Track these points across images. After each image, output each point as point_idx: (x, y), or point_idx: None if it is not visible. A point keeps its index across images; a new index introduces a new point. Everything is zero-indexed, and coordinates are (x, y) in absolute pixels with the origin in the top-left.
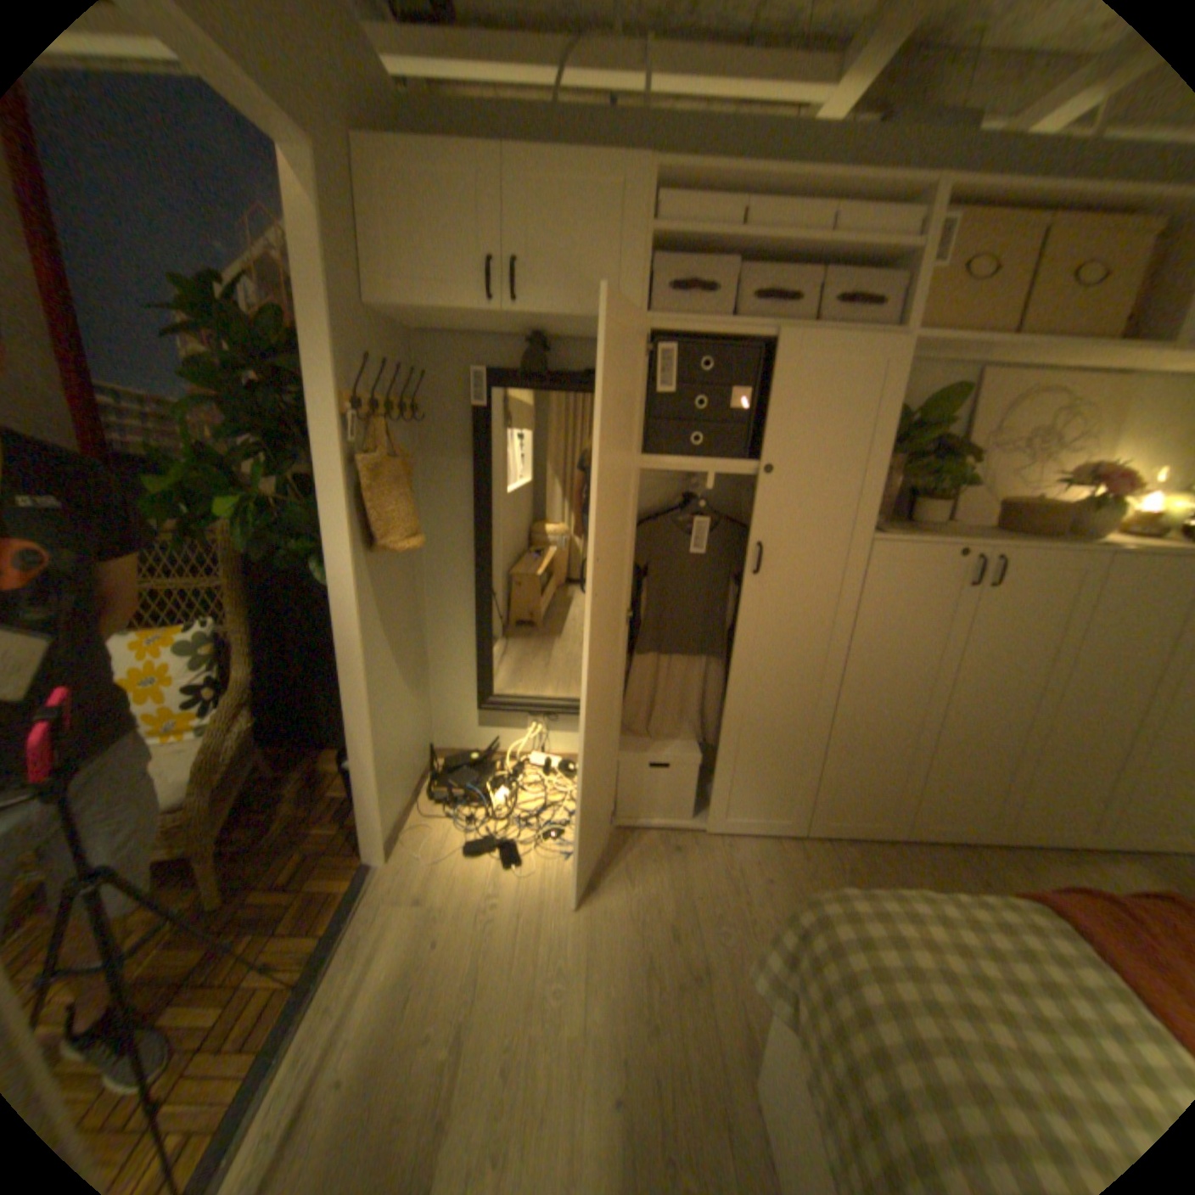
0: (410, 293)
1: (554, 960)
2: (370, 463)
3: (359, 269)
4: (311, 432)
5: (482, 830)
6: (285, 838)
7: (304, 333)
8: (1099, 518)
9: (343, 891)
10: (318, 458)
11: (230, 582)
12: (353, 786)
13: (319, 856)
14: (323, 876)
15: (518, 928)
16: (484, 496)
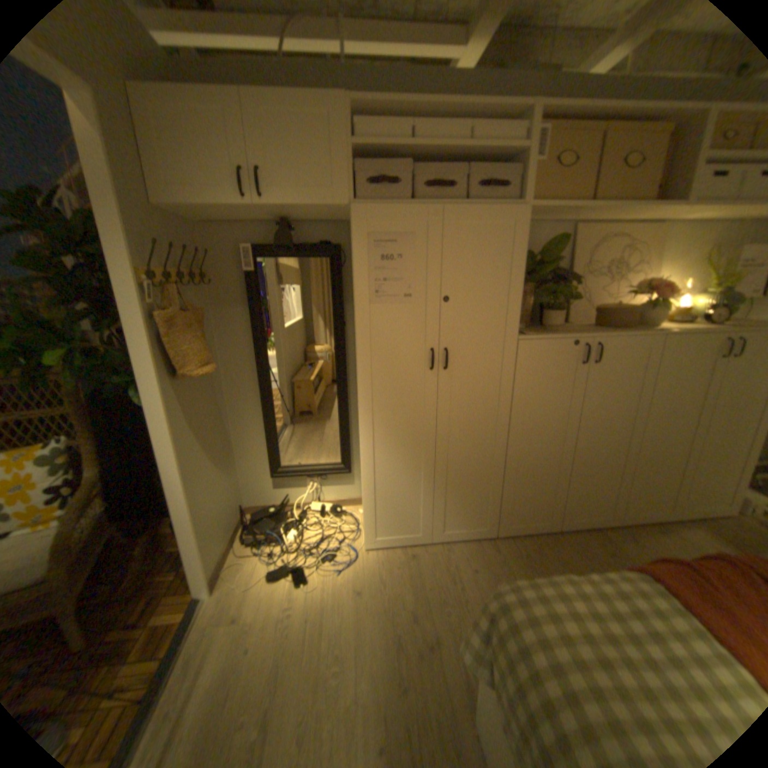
0: (184, 195)
1: (333, 649)
2: (165, 317)
3: (144, 180)
4: (117, 298)
5: (280, 561)
6: (136, 587)
7: (102, 227)
8: (655, 313)
9: (180, 620)
10: (125, 316)
11: (74, 410)
12: (180, 545)
13: (162, 596)
14: (164, 611)
15: (307, 629)
16: (259, 332)
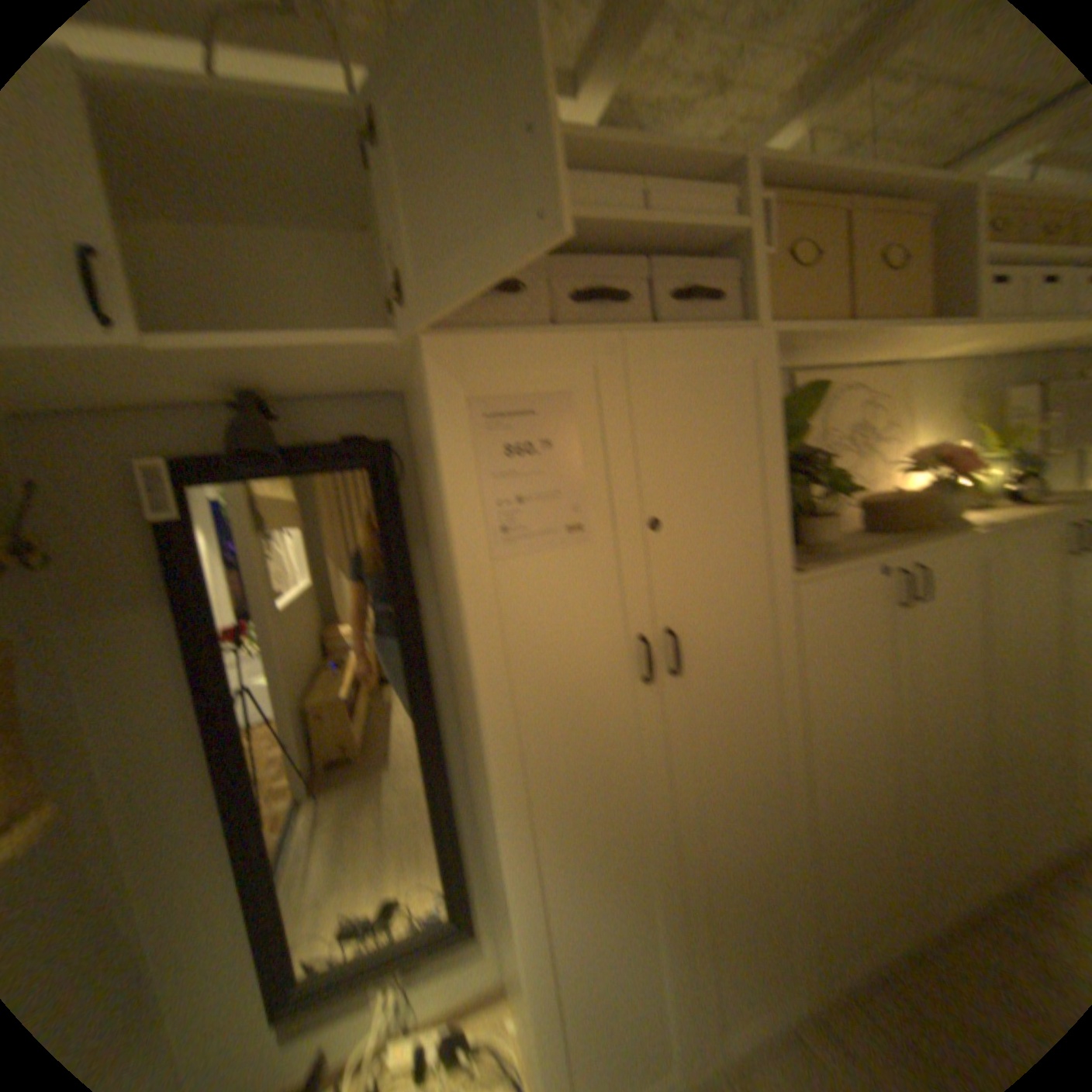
0: None
1: None
2: None
3: None
4: None
5: None
6: None
7: None
8: (956, 500)
9: None
10: None
11: None
12: None
13: None
14: None
15: None
16: (207, 662)
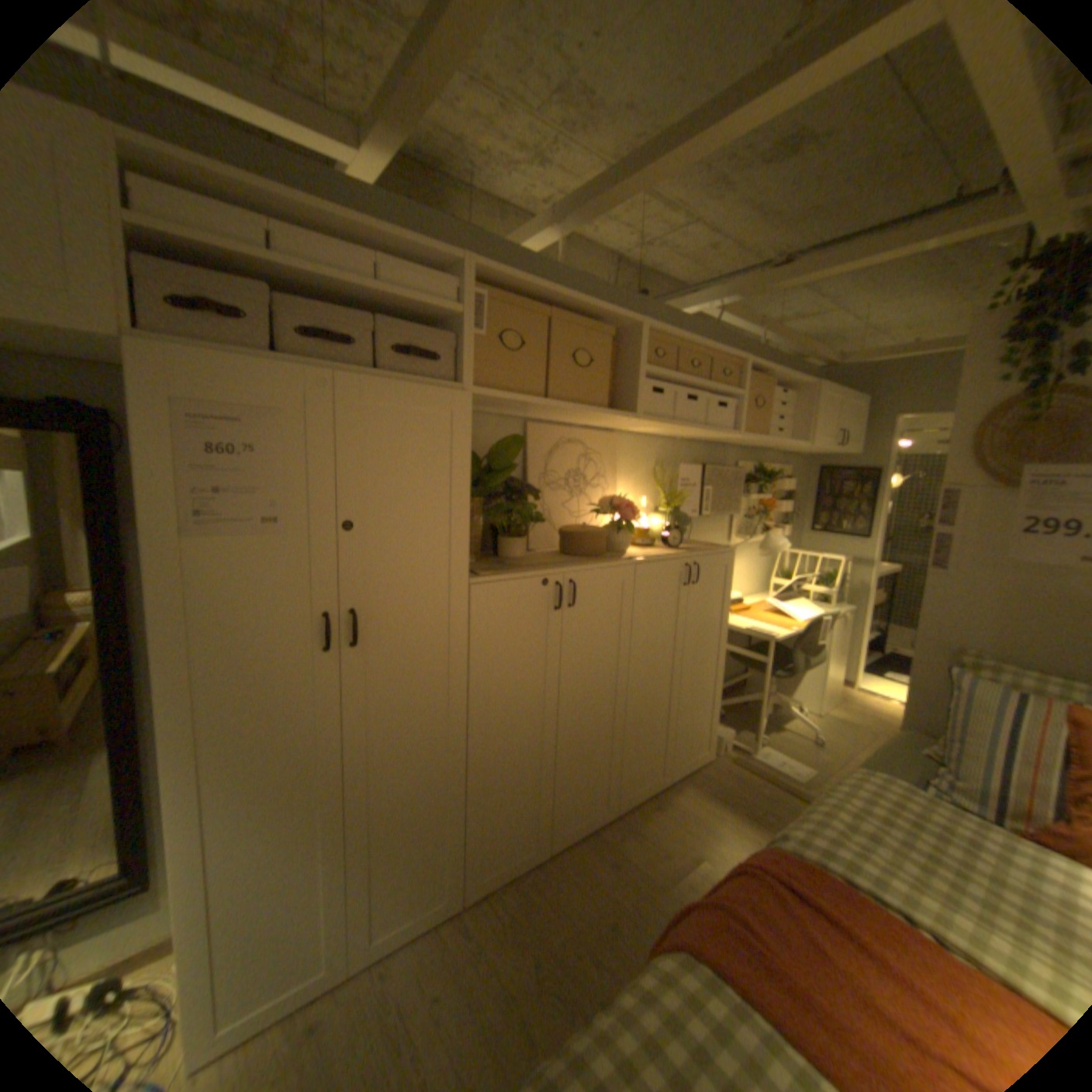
0: None
1: None
2: None
3: None
4: None
5: None
6: None
7: None
8: (619, 537)
9: None
10: None
11: None
12: None
13: None
14: None
15: None
16: None
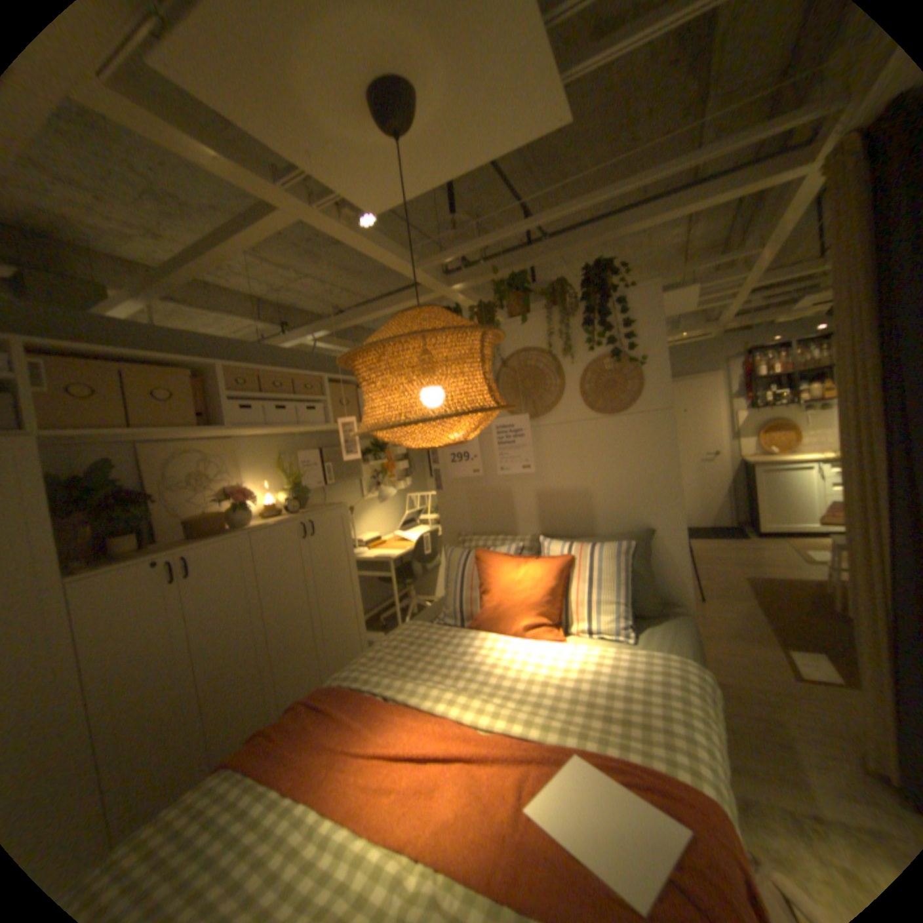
0: None
1: None
2: None
3: None
4: None
5: None
6: None
7: None
8: (237, 514)
9: None
10: None
11: None
12: None
13: None
14: None
15: None
16: None
